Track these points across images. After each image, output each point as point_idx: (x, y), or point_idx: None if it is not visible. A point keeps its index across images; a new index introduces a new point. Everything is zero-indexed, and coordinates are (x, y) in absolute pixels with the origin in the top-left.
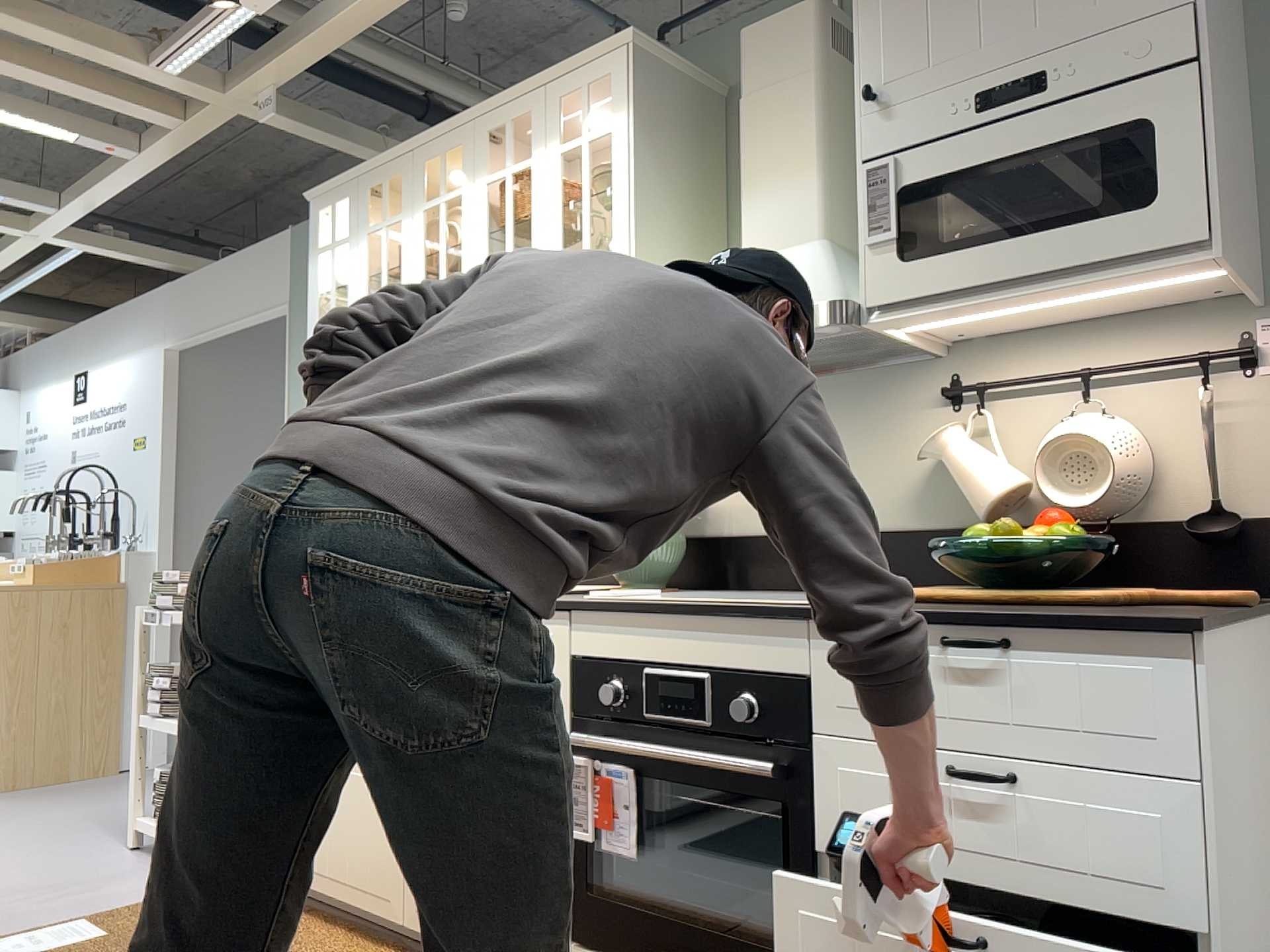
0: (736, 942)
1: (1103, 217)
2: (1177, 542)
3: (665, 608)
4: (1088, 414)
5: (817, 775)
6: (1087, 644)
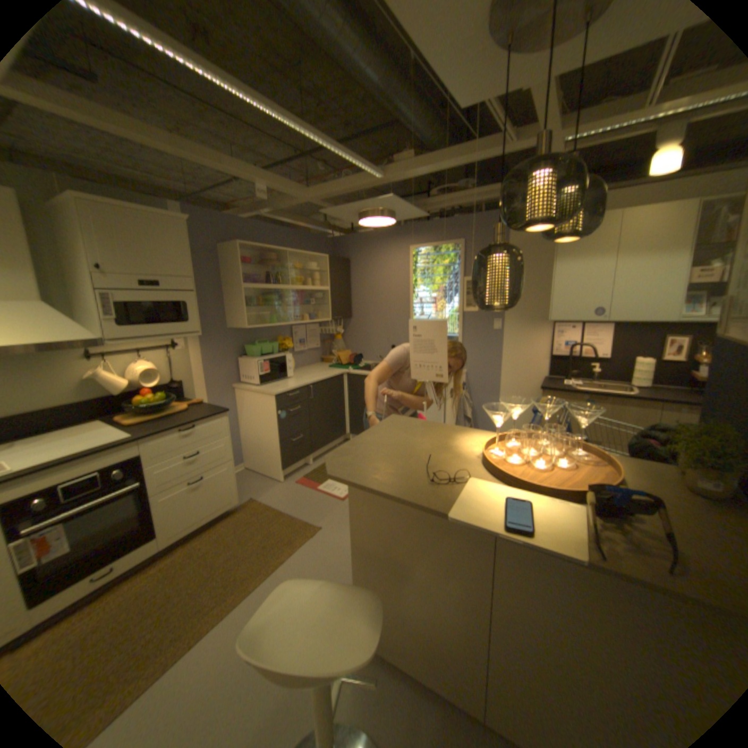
0: (122, 541)
1: (178, 323)
2: (164, 390)
3: (71, 460)
4: (141, 361)
5: (146, 479)
6: (209, 420)
